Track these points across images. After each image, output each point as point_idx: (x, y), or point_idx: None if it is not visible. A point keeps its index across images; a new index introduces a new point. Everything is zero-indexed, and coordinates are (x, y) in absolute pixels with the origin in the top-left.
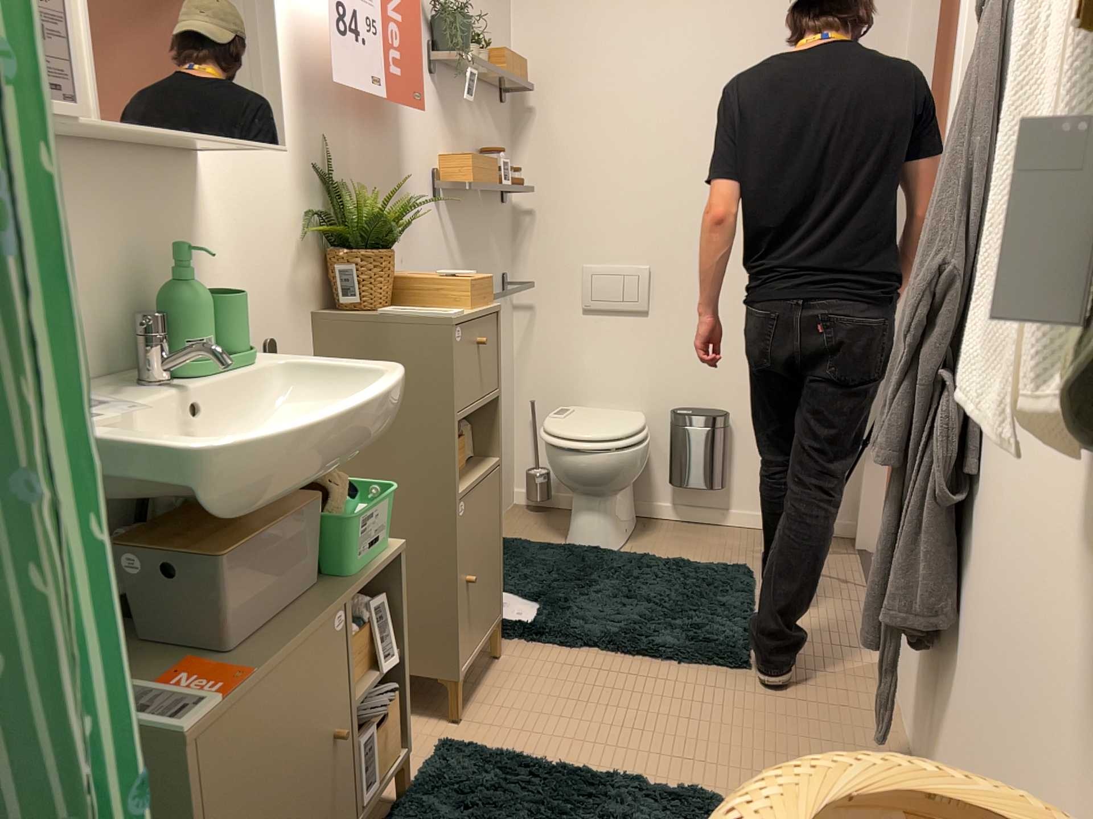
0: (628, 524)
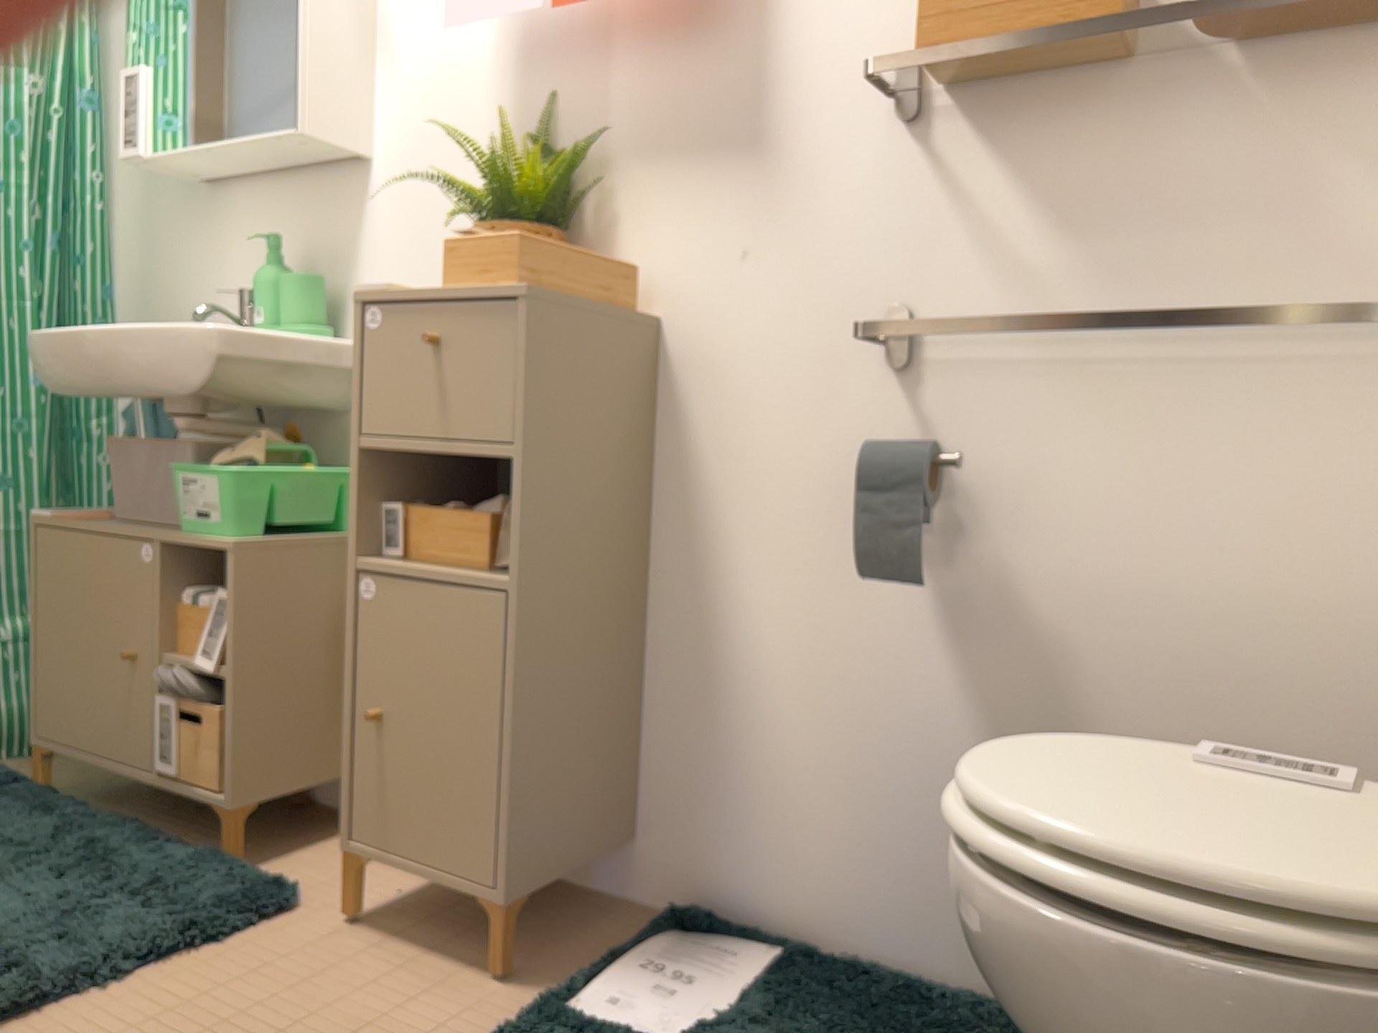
0: None
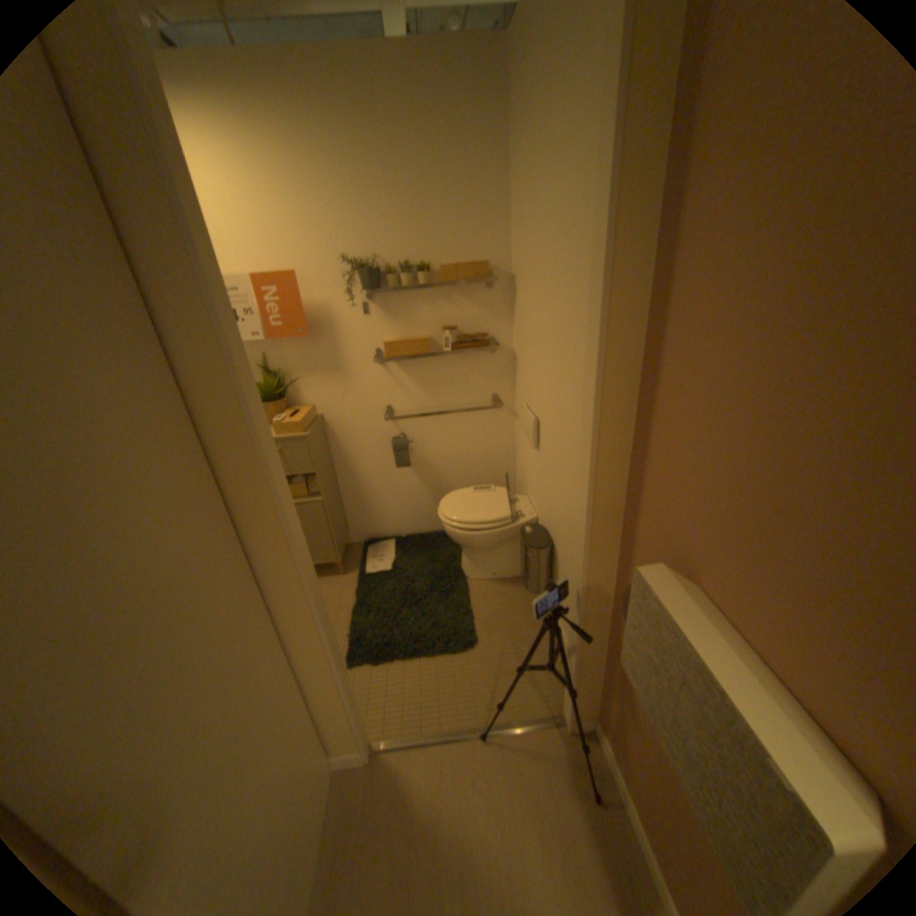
0: (499, 571)
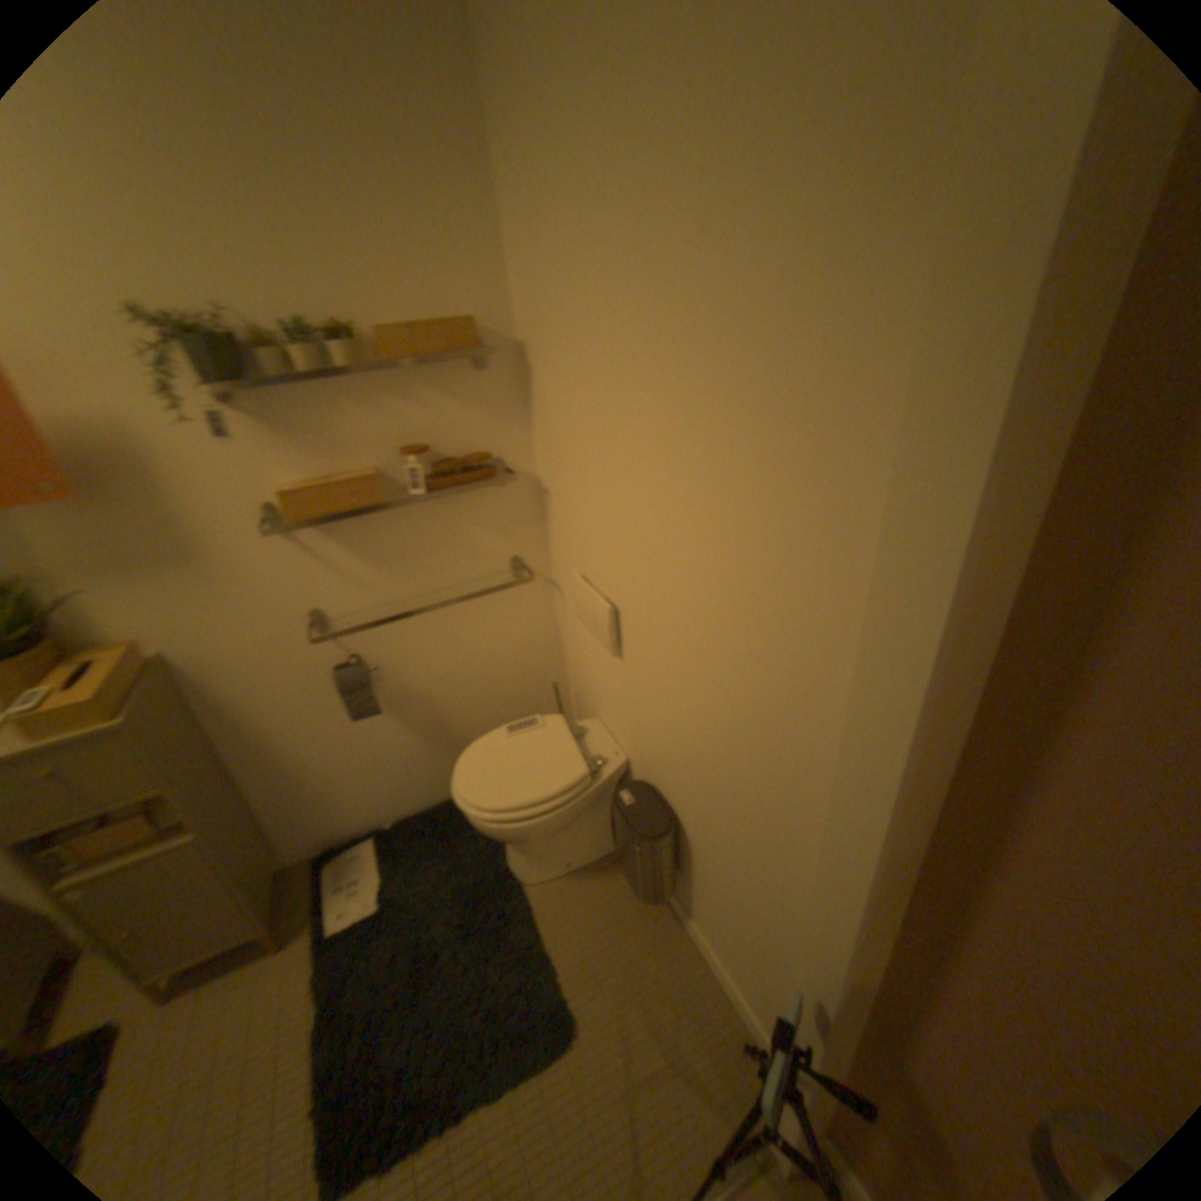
0: (573, 857)
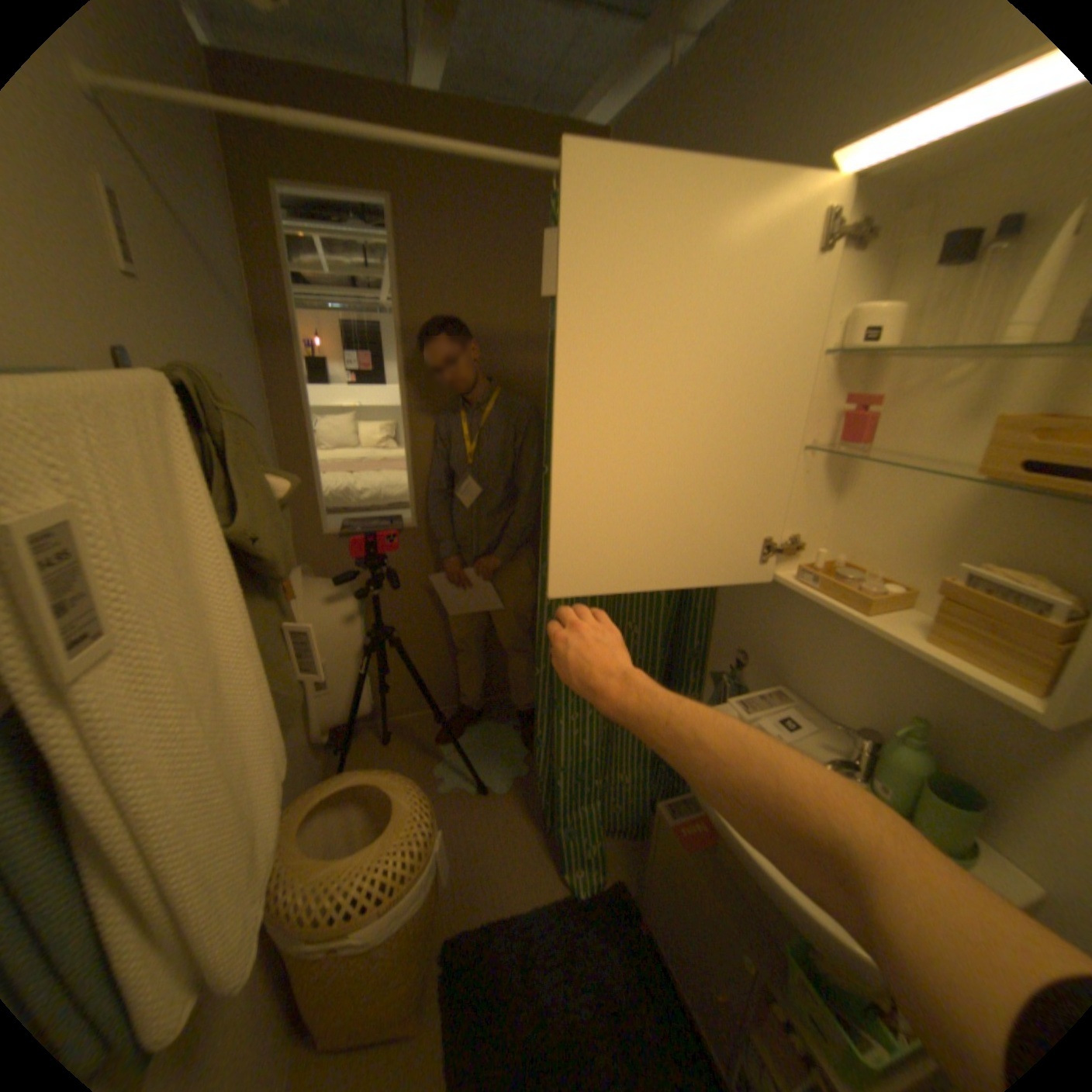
0: None
